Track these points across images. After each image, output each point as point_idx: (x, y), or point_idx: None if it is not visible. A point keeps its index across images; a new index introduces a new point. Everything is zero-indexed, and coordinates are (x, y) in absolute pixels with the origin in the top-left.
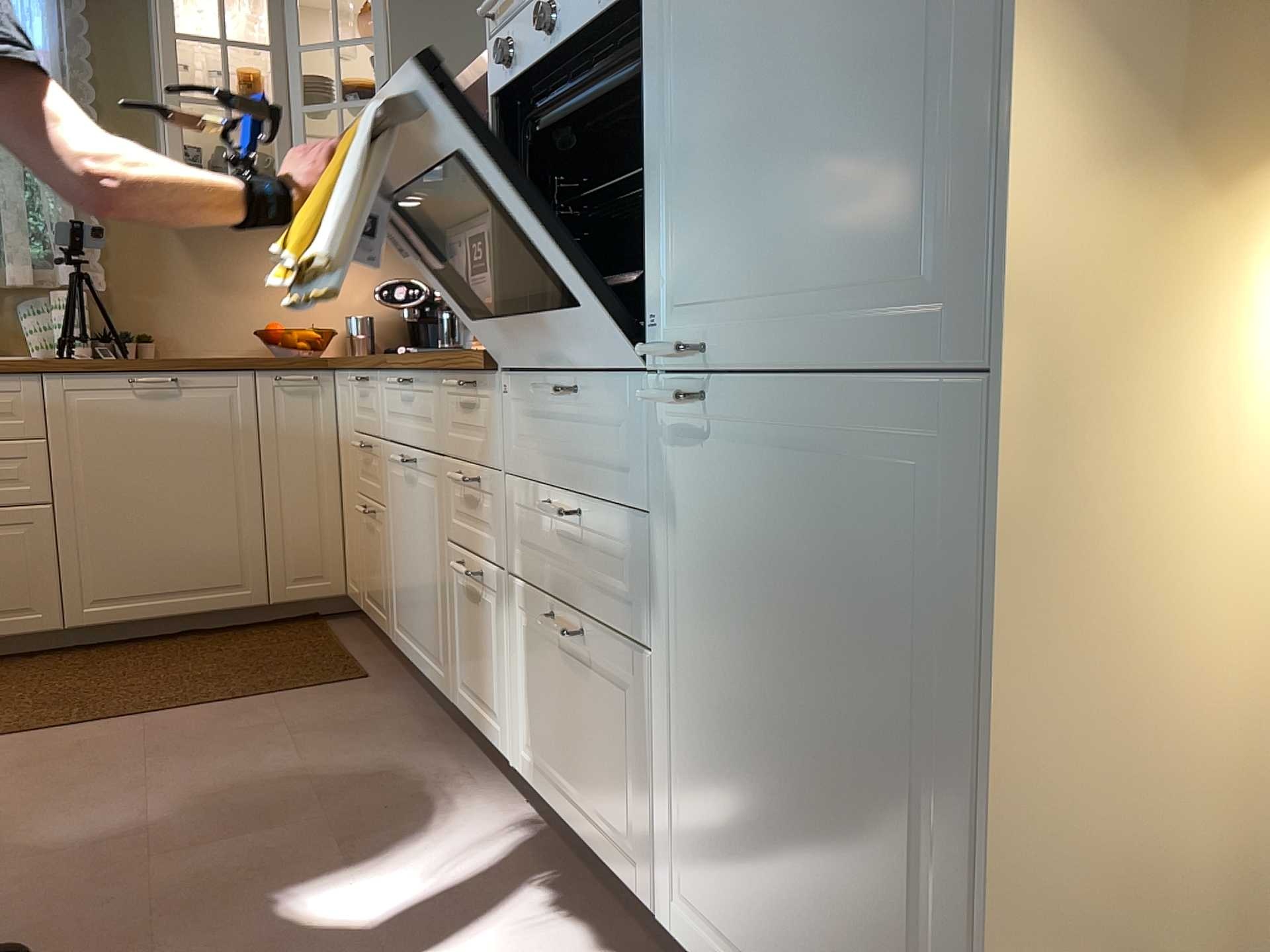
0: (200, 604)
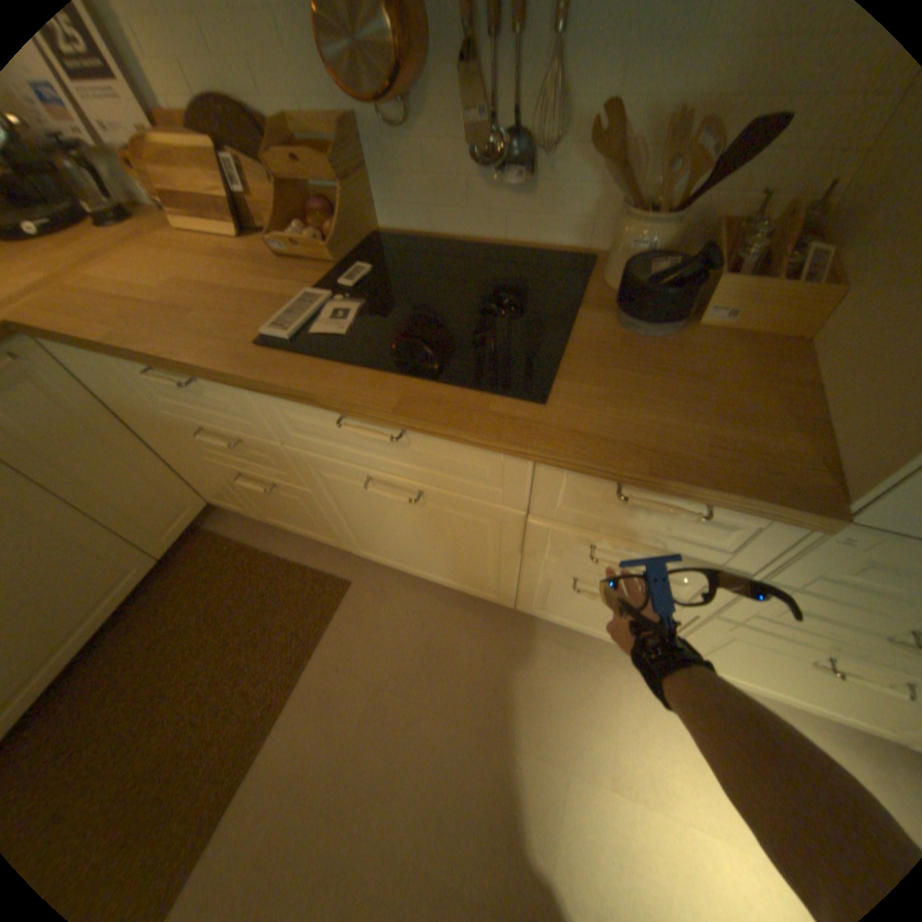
0: (101, 615)
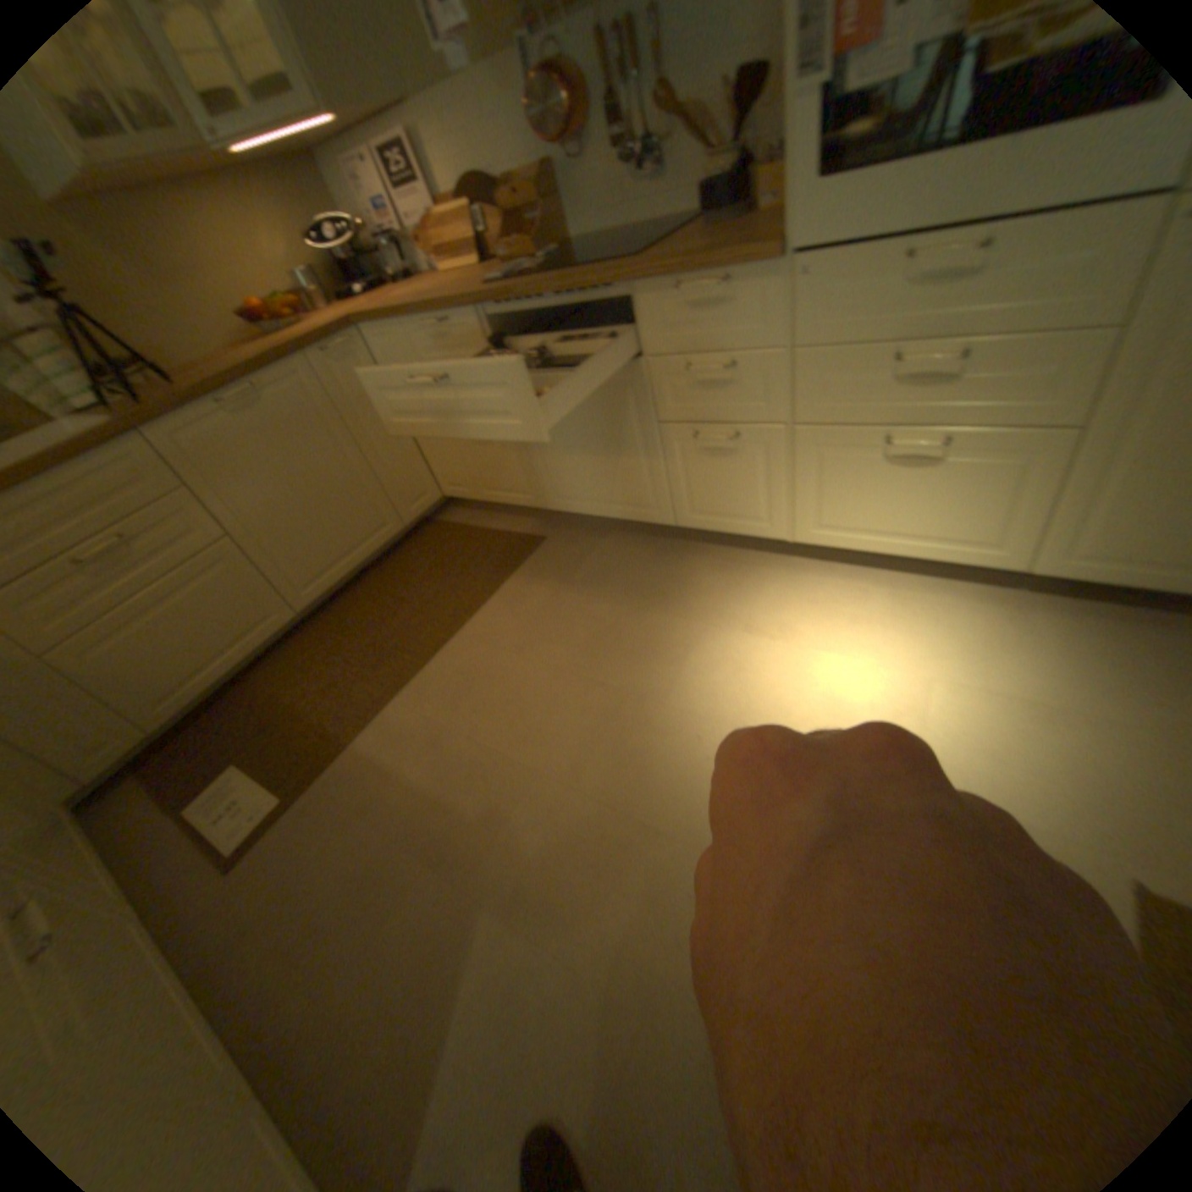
0: (366, 549)
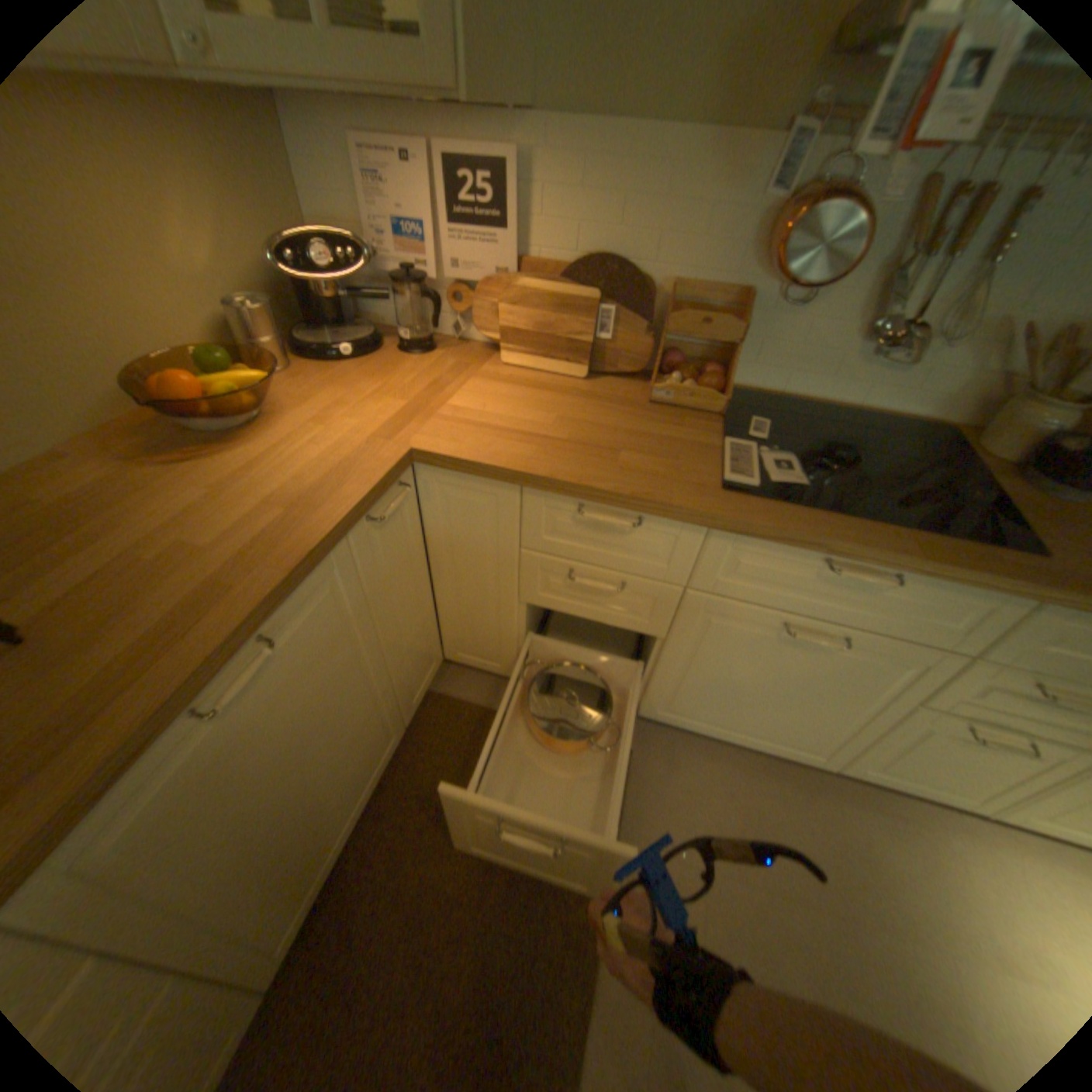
0: (365, 799)
